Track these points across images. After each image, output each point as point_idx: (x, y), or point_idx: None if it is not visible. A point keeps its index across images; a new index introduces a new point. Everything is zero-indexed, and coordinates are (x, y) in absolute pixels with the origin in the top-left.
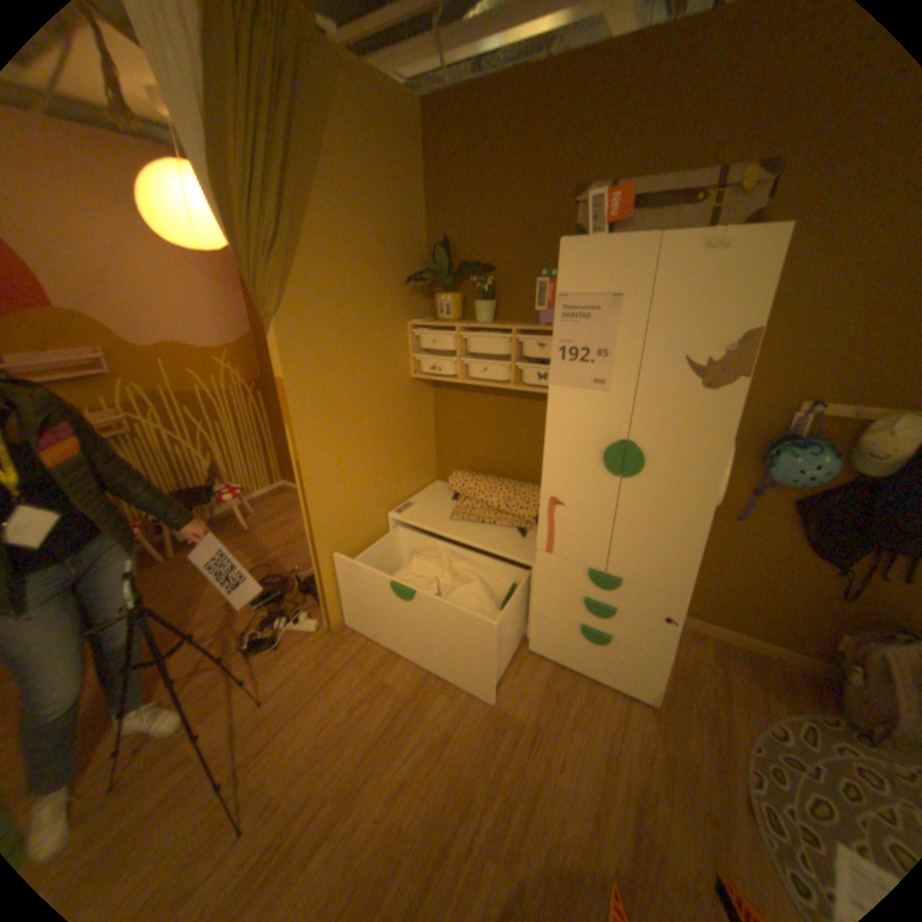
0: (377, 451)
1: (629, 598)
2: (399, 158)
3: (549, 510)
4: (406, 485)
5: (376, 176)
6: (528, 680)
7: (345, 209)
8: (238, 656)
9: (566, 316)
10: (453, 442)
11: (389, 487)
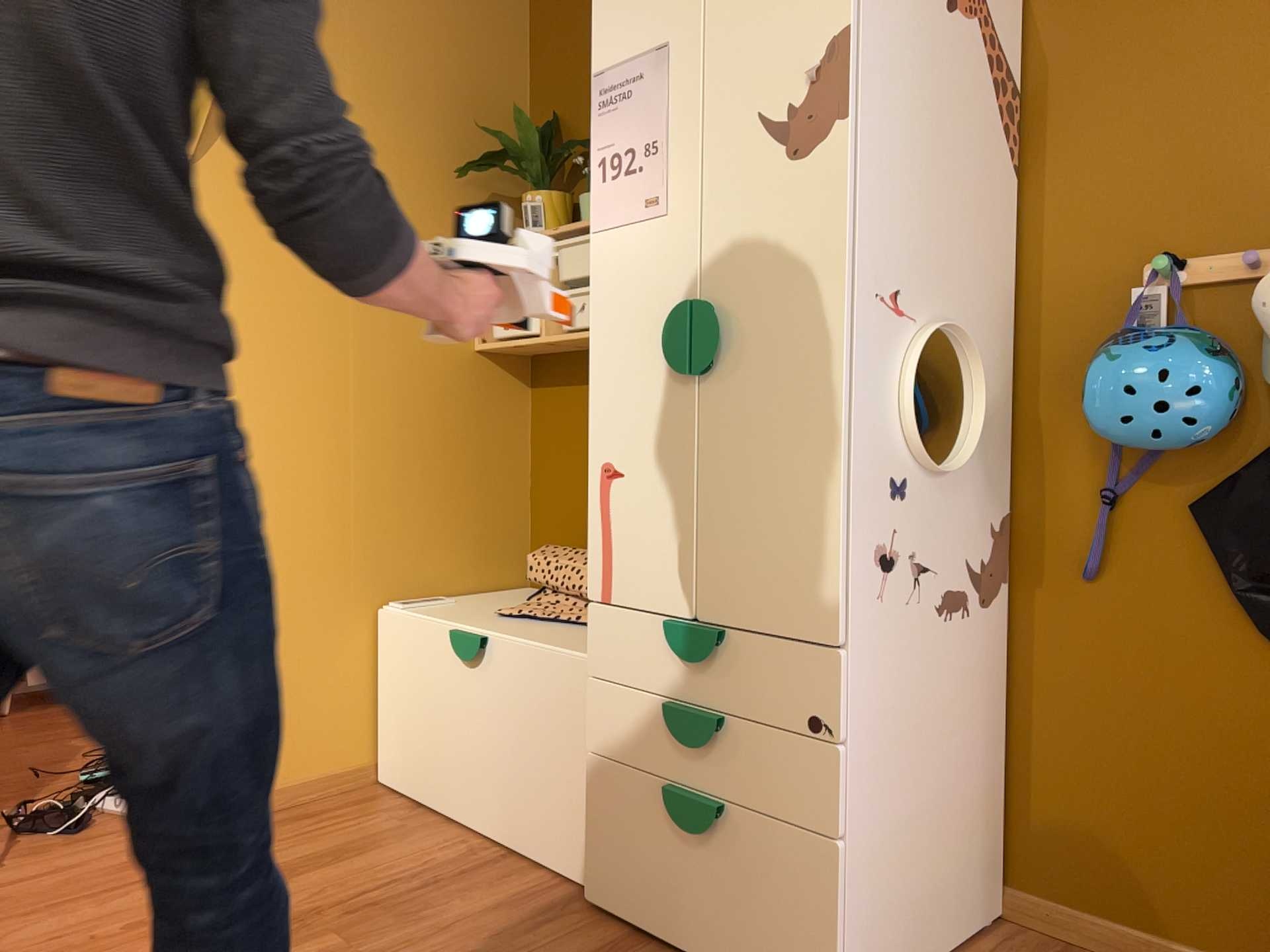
0: (374, 461)
1: (743, 679)
2: (483, 4)
3: (603, 494)
4: (441, 565)
5: (431, 19)
6: (547, 946)
7: (362, 50)
8: (2, 831)
9: (605, 105)
10: (559, 494)
11: (397, 551)
